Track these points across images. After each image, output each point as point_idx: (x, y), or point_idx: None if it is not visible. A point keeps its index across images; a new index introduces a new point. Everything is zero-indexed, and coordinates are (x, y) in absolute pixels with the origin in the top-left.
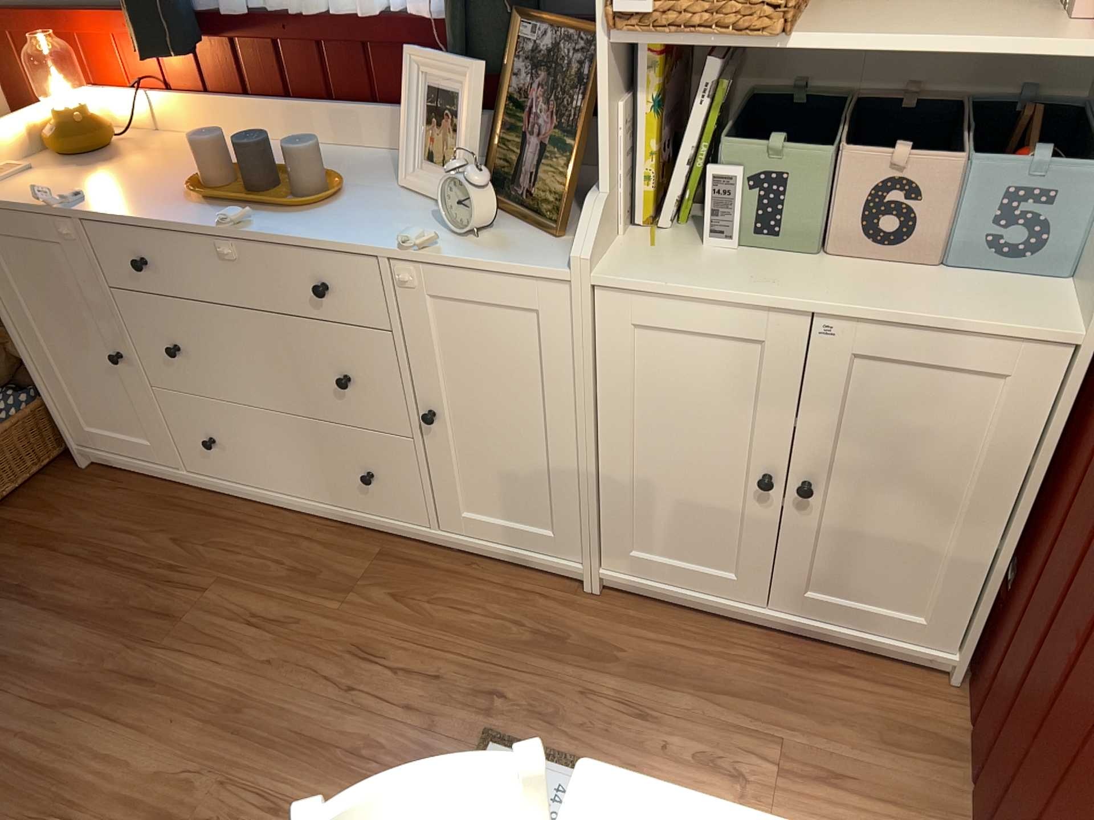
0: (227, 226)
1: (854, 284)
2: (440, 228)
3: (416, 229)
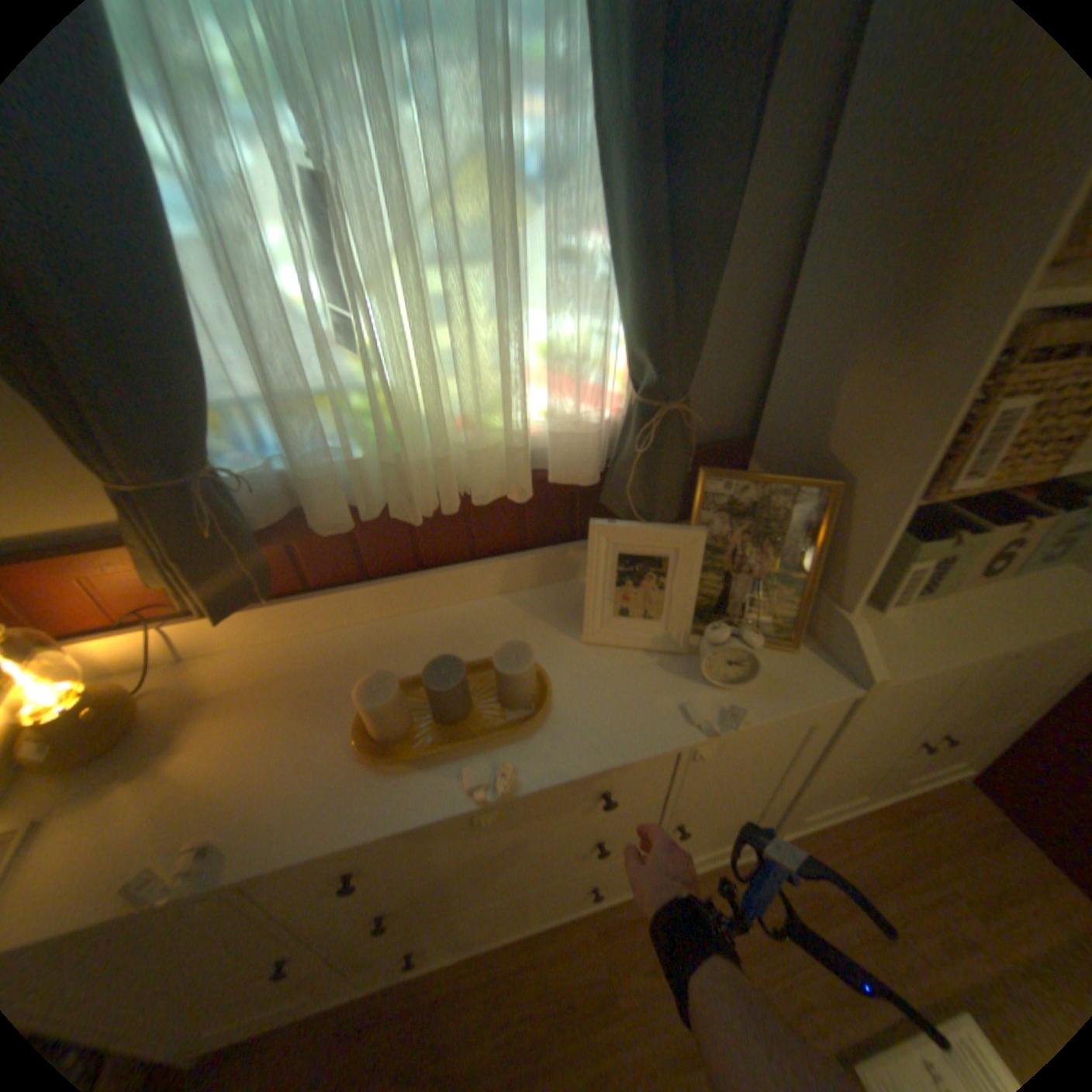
0: (490, 801)
1: (1007, 610)
2: (690, 681)
3: (671, 693)
